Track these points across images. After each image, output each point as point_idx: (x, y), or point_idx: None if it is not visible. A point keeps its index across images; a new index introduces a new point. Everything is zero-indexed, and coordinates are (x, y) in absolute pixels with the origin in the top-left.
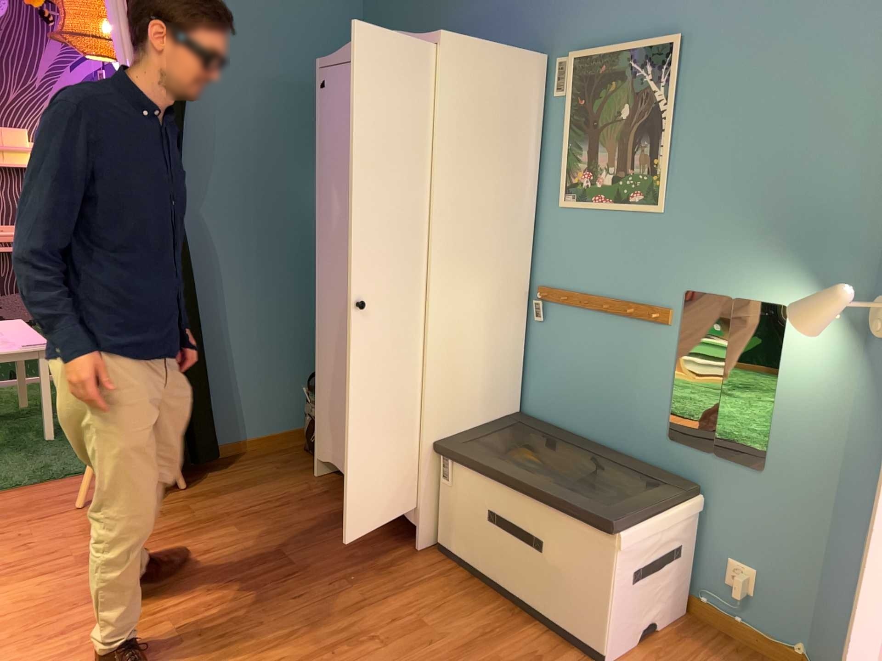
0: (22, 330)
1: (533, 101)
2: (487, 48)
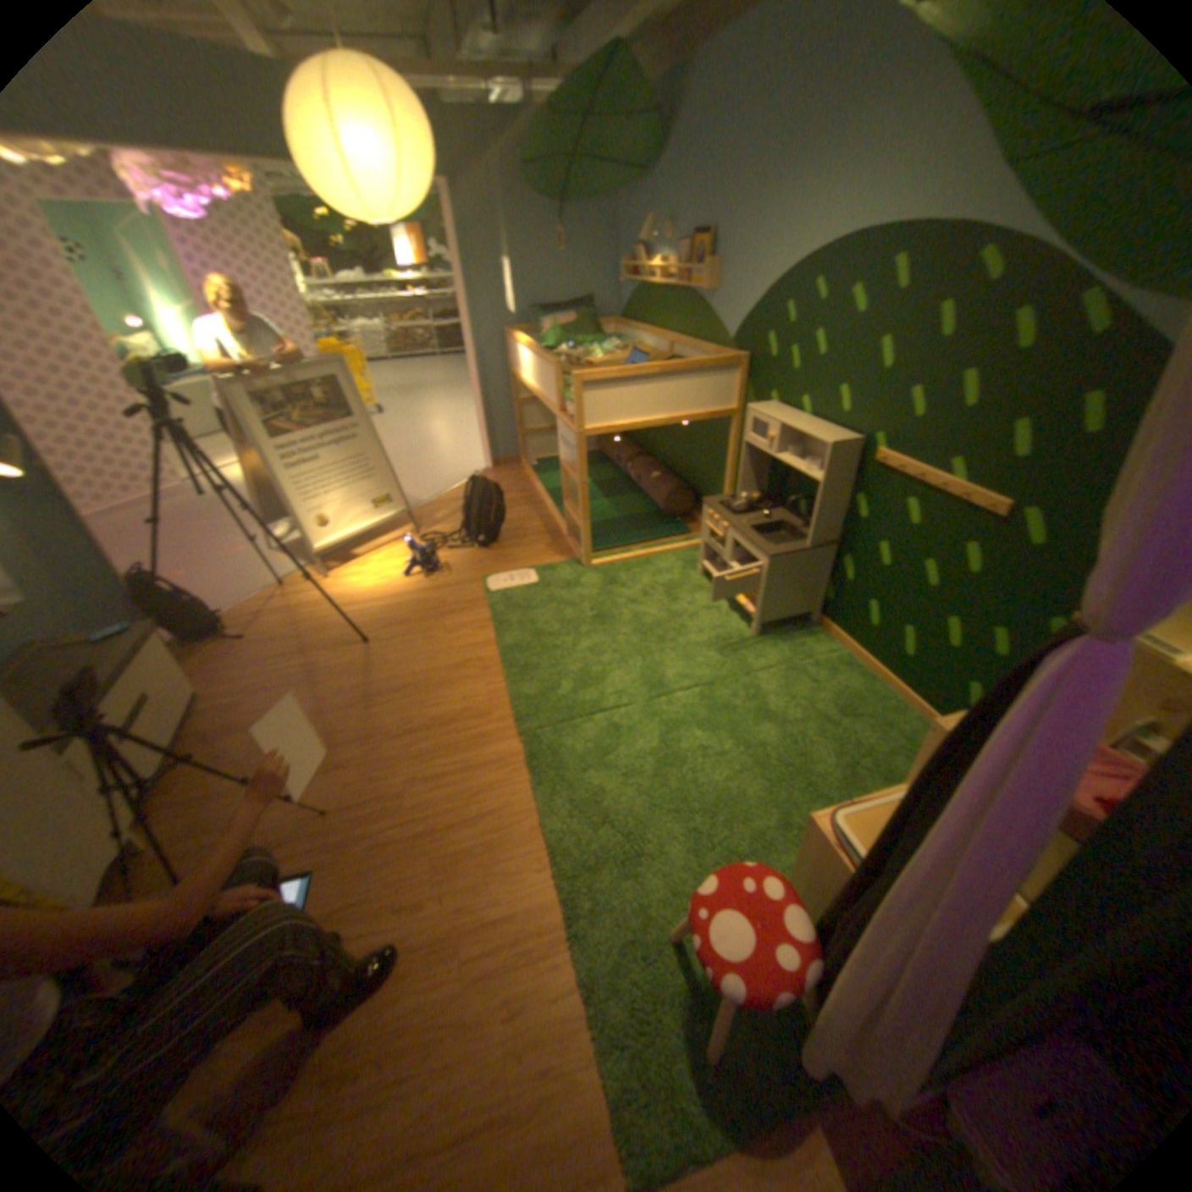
0: None
1: None
2: None
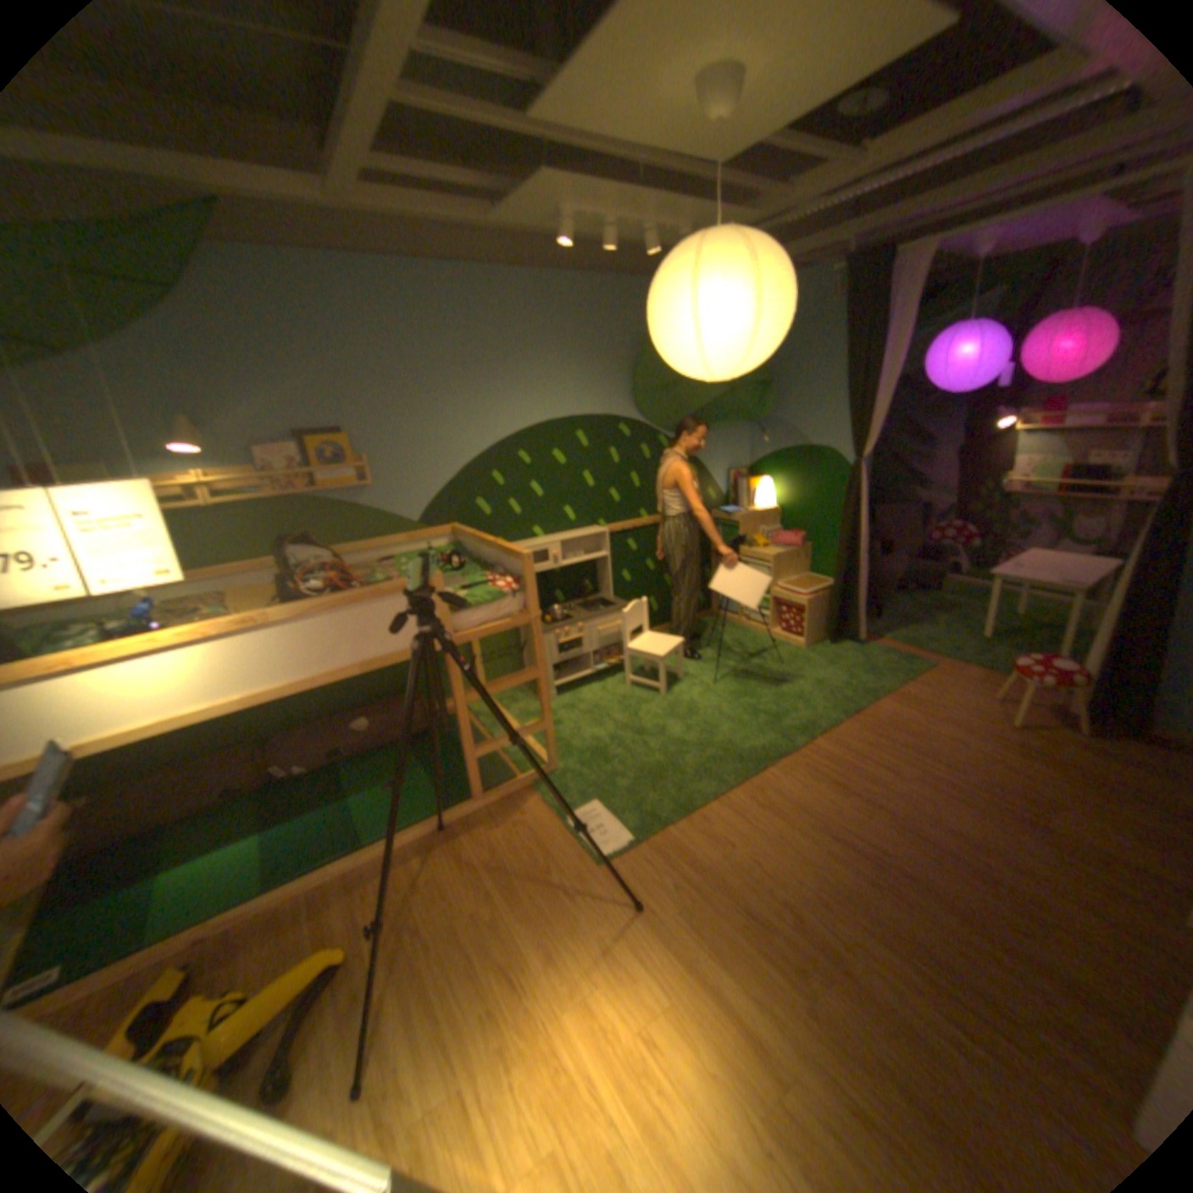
0: (1096, 571)
1: None
2: None
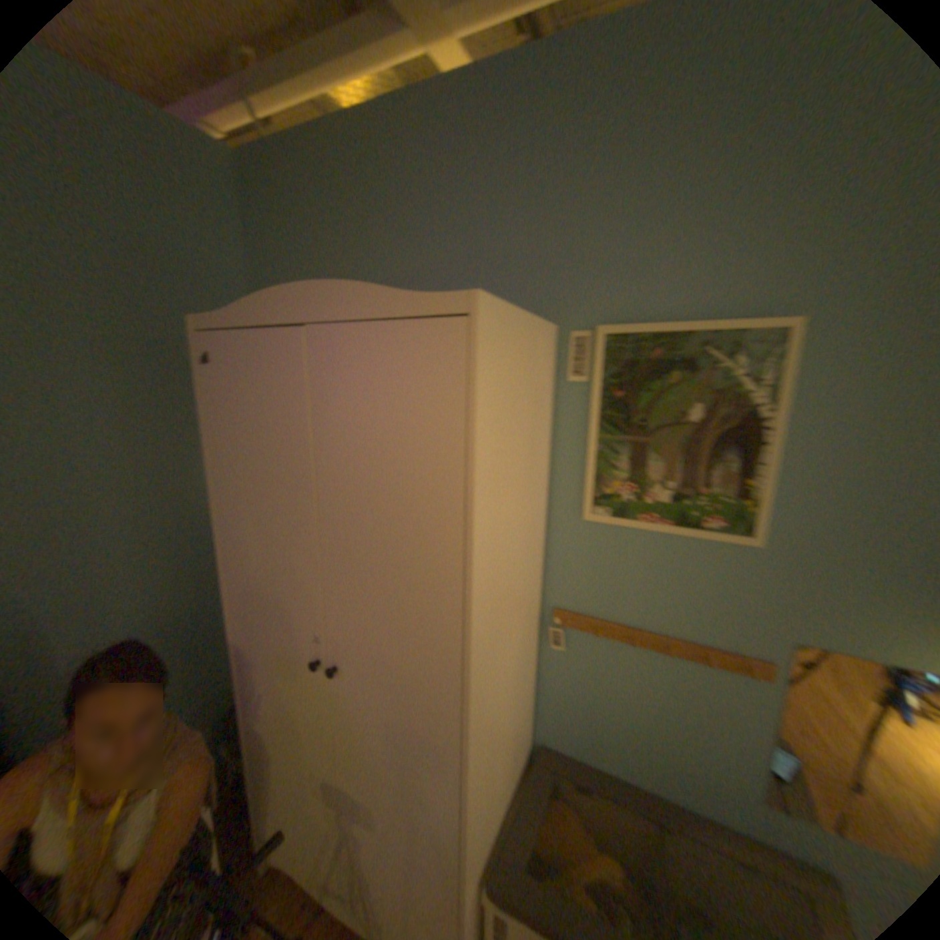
0: None
1: (548, 389)
2: (519, 320)
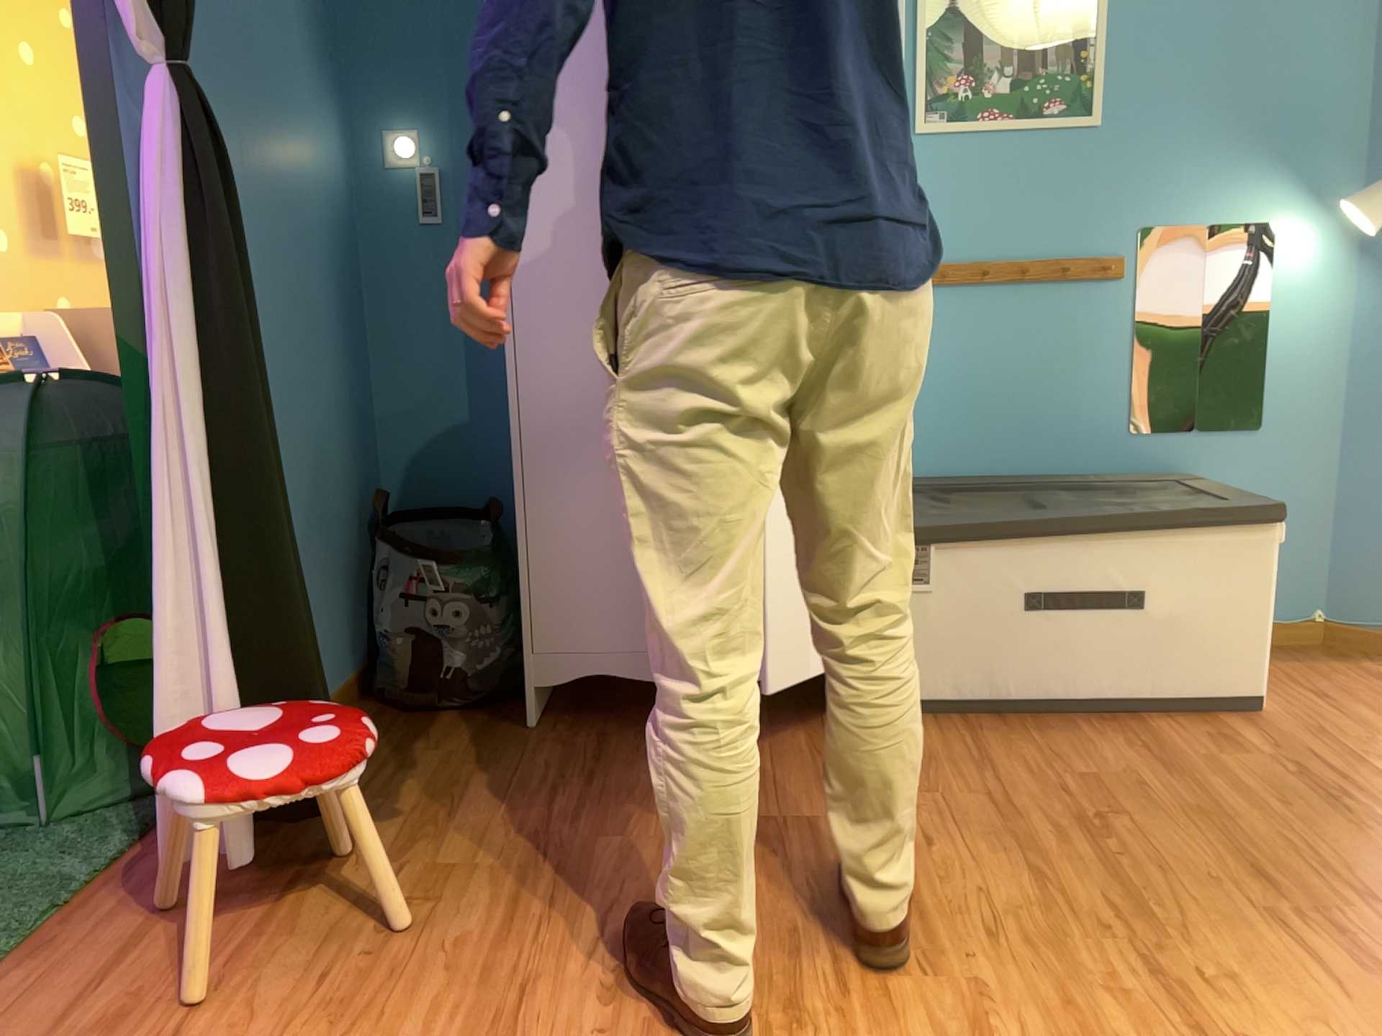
0: None
1: None
2: None
